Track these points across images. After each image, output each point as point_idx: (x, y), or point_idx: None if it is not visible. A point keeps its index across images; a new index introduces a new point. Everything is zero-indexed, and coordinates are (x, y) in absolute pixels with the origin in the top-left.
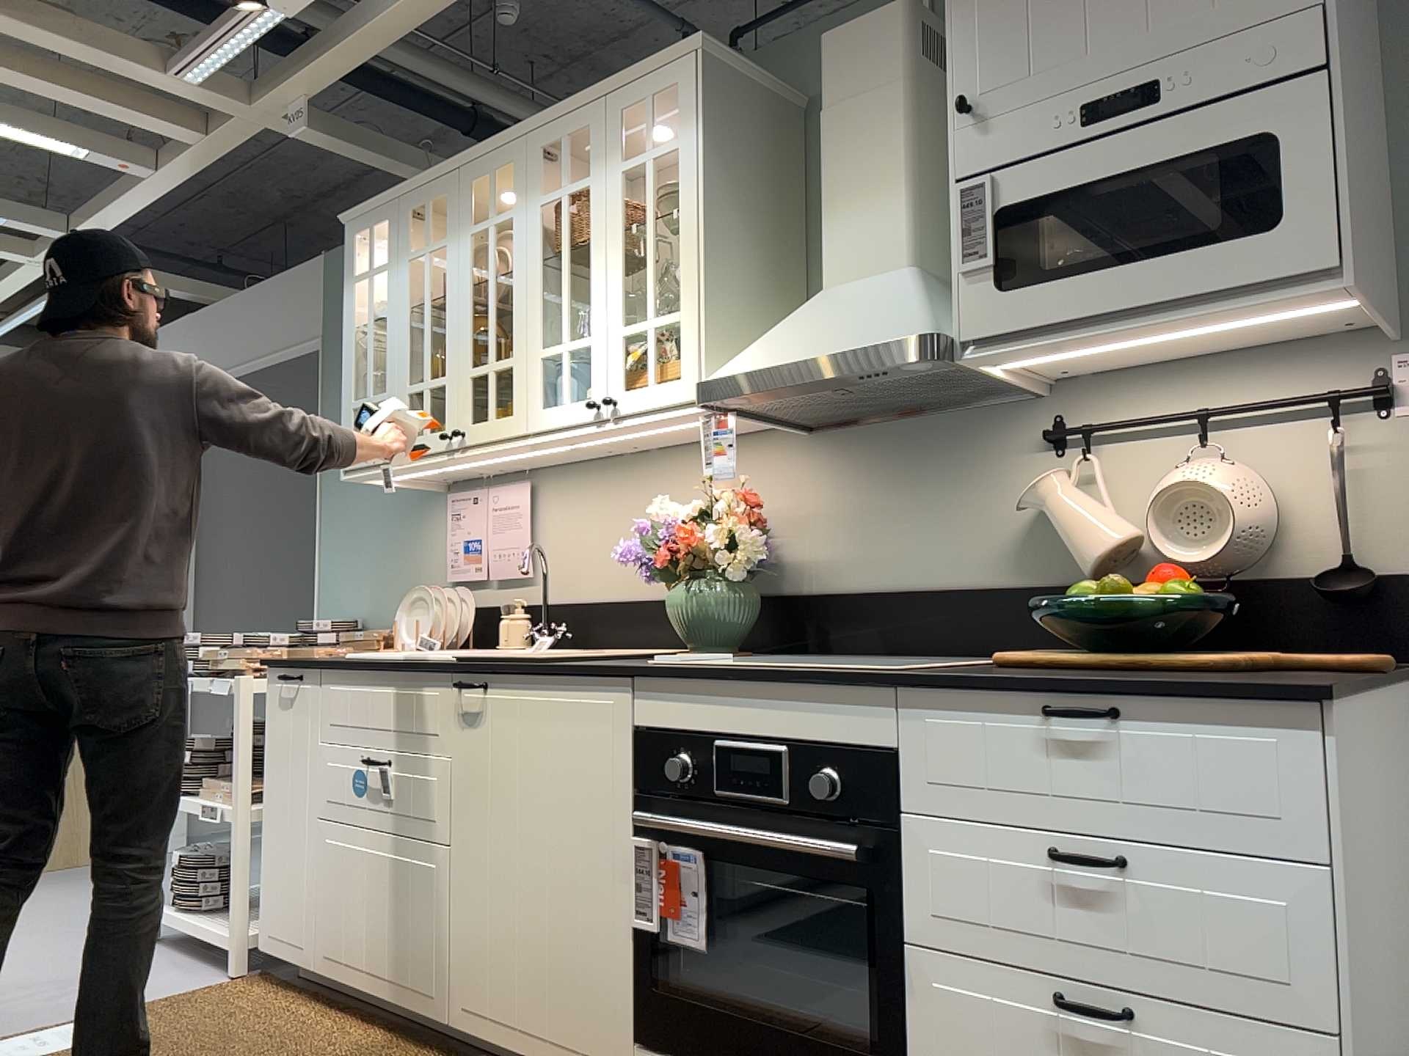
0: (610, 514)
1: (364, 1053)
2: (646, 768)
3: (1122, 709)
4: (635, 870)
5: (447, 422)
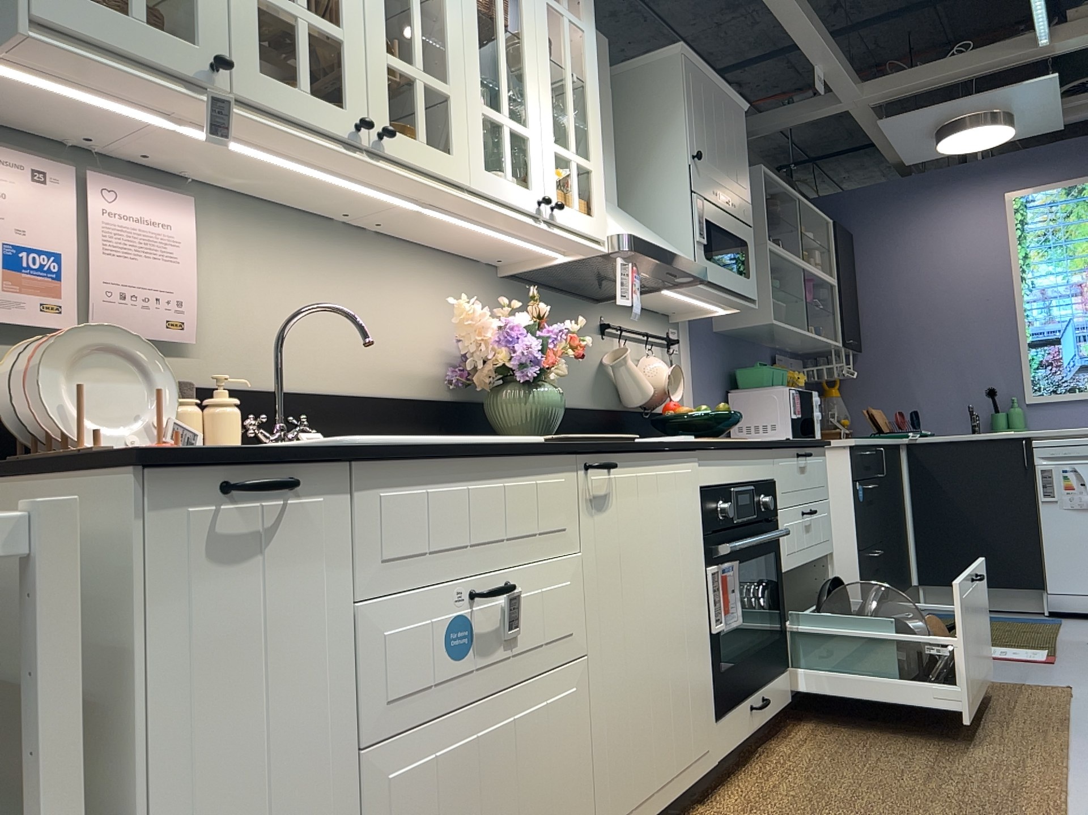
0: (322, 288)
1: None
2: (708, 514)
3: (808, 452)
4: (705, 593)
5: (352, 102)
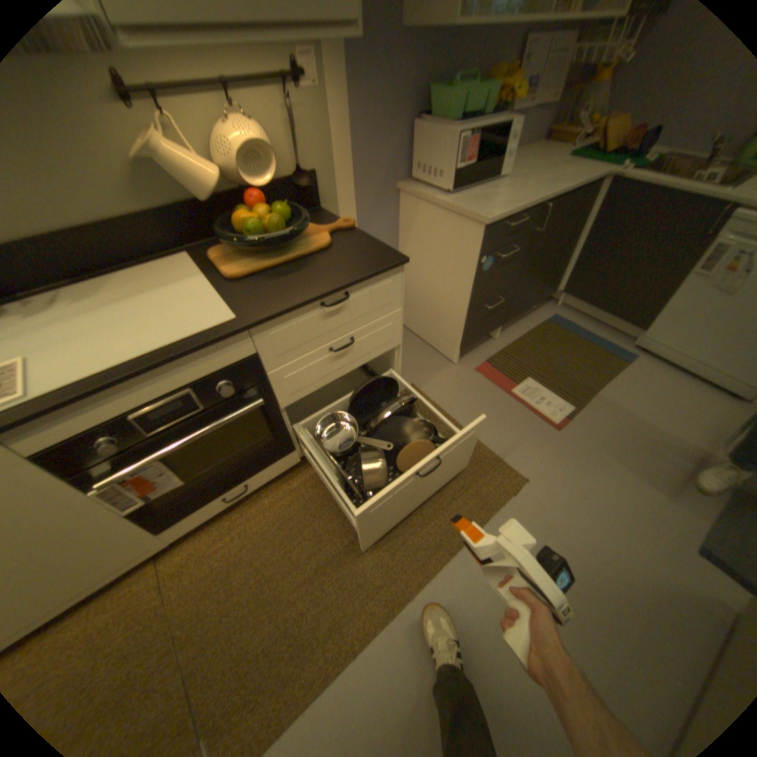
0: None
1: None
2: (66, 464)
3: (348, 292)
4: (99, 501)
5: None
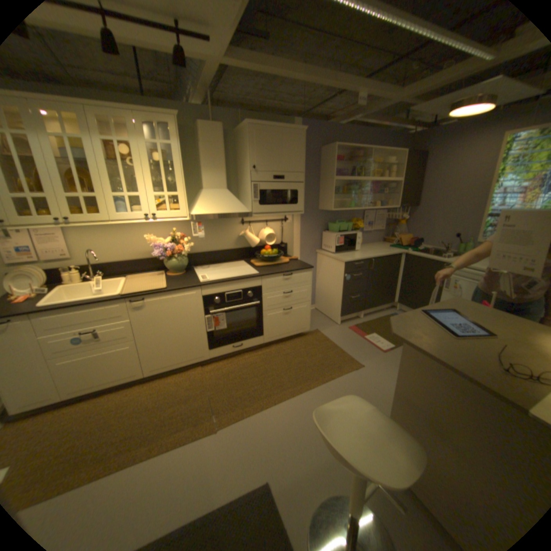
0: (110, 236)
1: (118, 399)
2: (207, 302)
3: (292, 273)
4: (205, 322)
5: (54, 213)
